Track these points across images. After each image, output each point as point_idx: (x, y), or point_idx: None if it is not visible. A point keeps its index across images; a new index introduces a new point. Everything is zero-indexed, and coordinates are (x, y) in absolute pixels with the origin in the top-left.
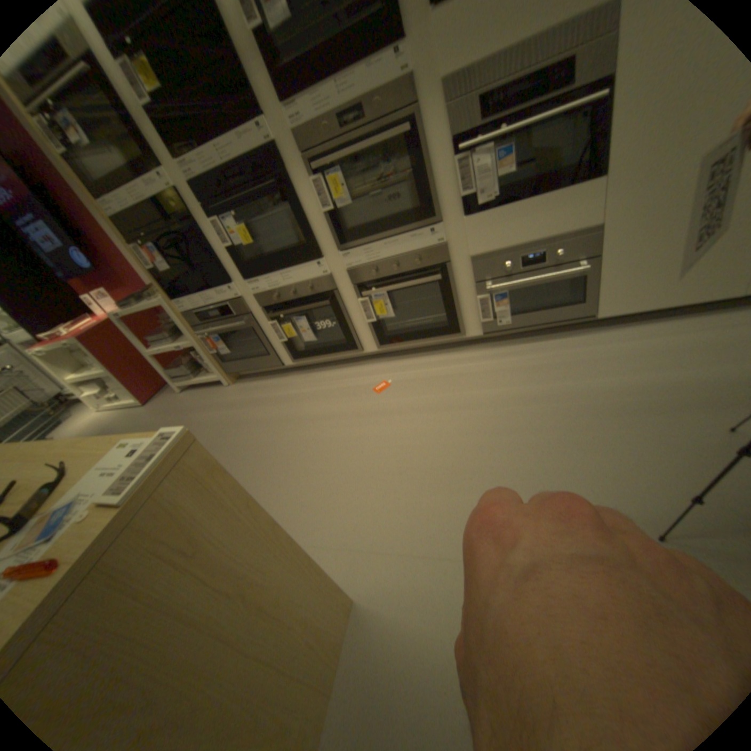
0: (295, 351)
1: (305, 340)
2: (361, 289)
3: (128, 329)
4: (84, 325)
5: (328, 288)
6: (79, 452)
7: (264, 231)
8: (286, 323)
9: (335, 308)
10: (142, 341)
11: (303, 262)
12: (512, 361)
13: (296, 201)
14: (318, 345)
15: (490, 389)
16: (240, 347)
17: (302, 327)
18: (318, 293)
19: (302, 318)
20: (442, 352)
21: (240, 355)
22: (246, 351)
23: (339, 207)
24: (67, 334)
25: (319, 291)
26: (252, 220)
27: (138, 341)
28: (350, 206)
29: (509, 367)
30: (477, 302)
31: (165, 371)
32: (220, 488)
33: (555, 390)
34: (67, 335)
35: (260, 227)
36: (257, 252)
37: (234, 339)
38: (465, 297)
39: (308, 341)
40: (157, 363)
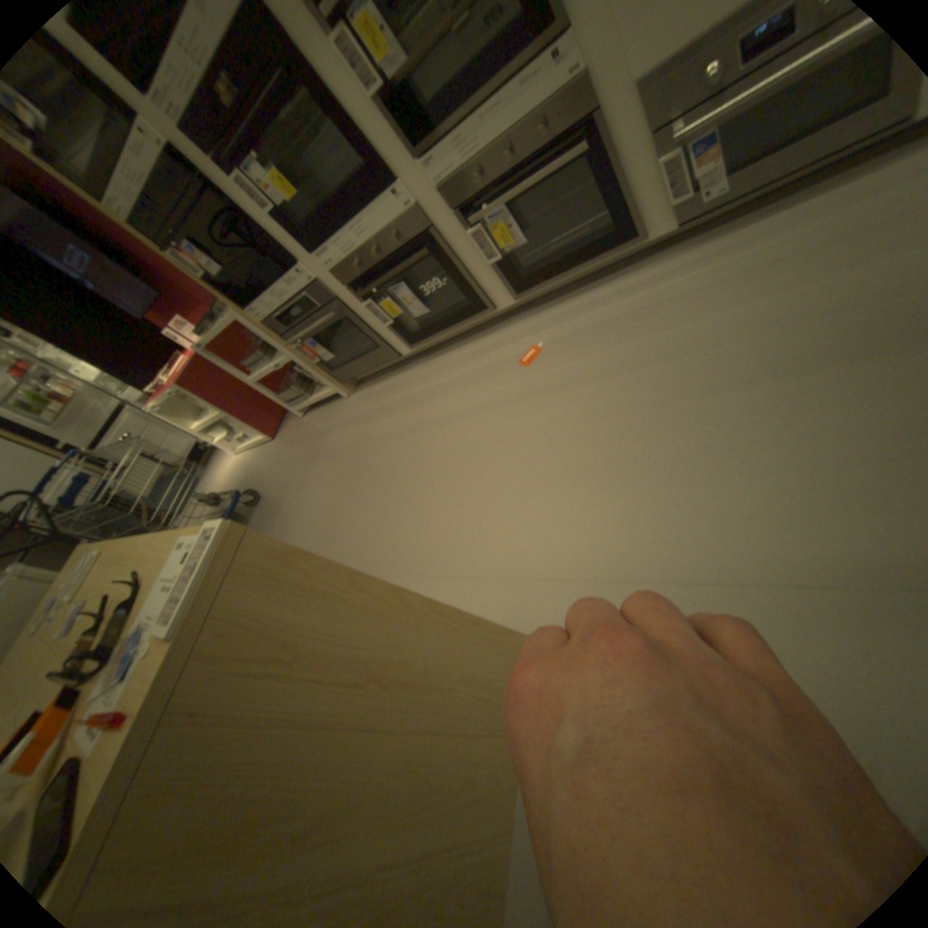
0: (411, 333)
1: (418, 315)
2: (468, 213)
3: (224, 357)
4: (181, 366)
5: (421, 229)
6: (150, 557)
7: (309, 167)
8: (386, 298)
9: (440, 257)
10: (244, 366)
11: (374, 198)
12: (735, 262)
13: (331, 95)
14: (436, 317)
15: (698, 321)
16: (347, 346)
17: (409, 297)
18: (410, 242)
19: (403, 285)
20: (615, 277)
21: (350, 355)
22: (355, 348)
23: (392, 78)
24: (169, 381)
25: (410, 239)
26: (286, 155)
27: (240, 369)
28: (410, 68)
29: (731, 273)
30: (662, 172)
31: (282, 395)
32: (317, 567)
33: (819, 295)
34: (170, 382)
35: (302, 164)
36: (314, 205)
37: (337, 338)
38: (638, 169)
39: (422, 315)
40: (270, 388)
